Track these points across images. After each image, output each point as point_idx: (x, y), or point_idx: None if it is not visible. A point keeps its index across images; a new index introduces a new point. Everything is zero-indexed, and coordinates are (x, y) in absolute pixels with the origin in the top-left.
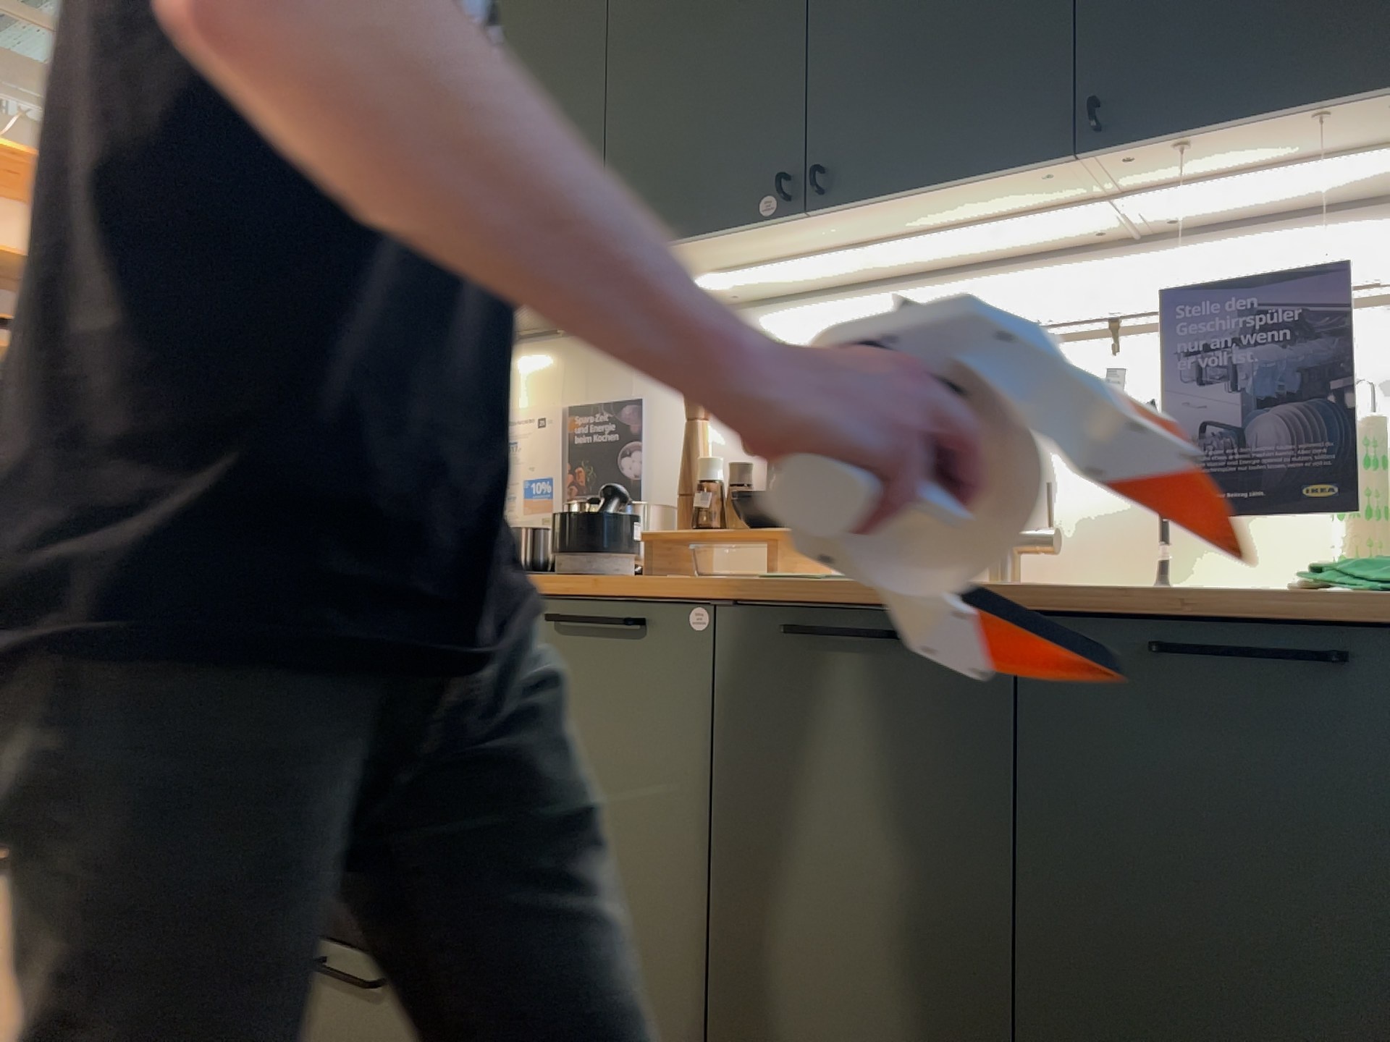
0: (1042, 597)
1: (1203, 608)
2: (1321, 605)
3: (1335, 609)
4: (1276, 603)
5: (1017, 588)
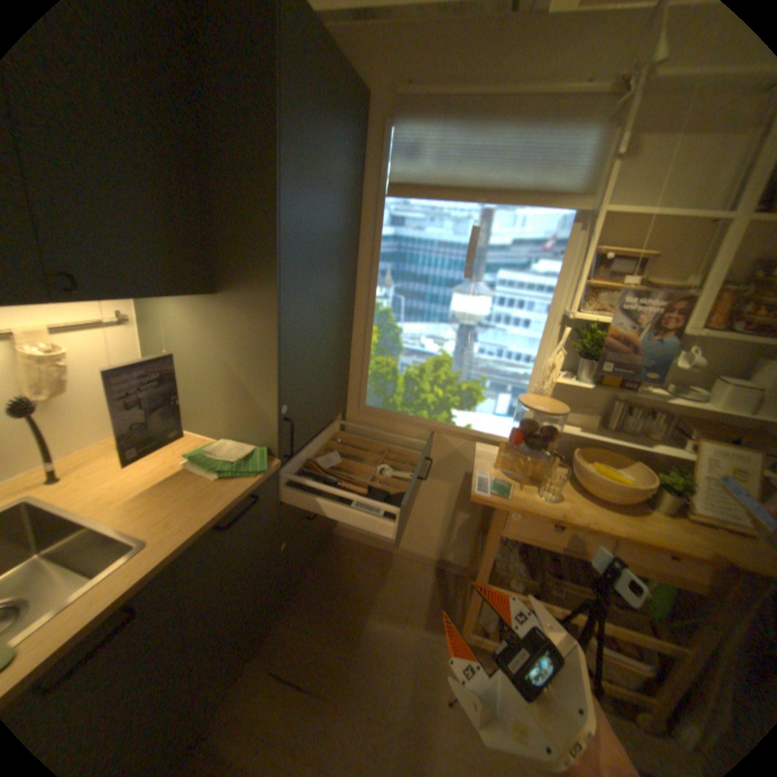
0: (187, 545)
1: (229, 509)
2: (252, 490)
3: (247, 486)
4: (235, 493)
5: (159, 549)
